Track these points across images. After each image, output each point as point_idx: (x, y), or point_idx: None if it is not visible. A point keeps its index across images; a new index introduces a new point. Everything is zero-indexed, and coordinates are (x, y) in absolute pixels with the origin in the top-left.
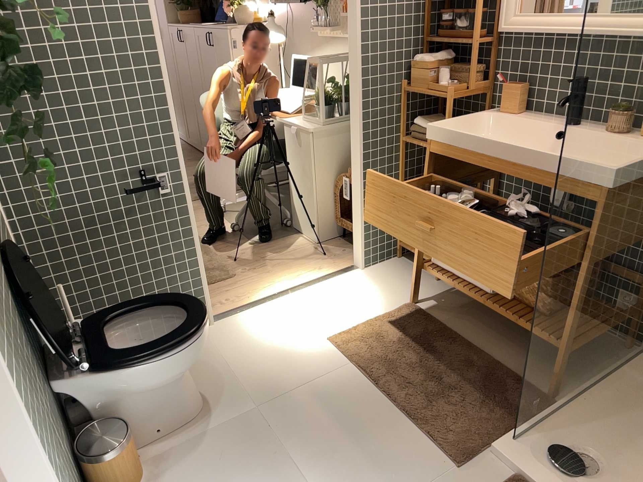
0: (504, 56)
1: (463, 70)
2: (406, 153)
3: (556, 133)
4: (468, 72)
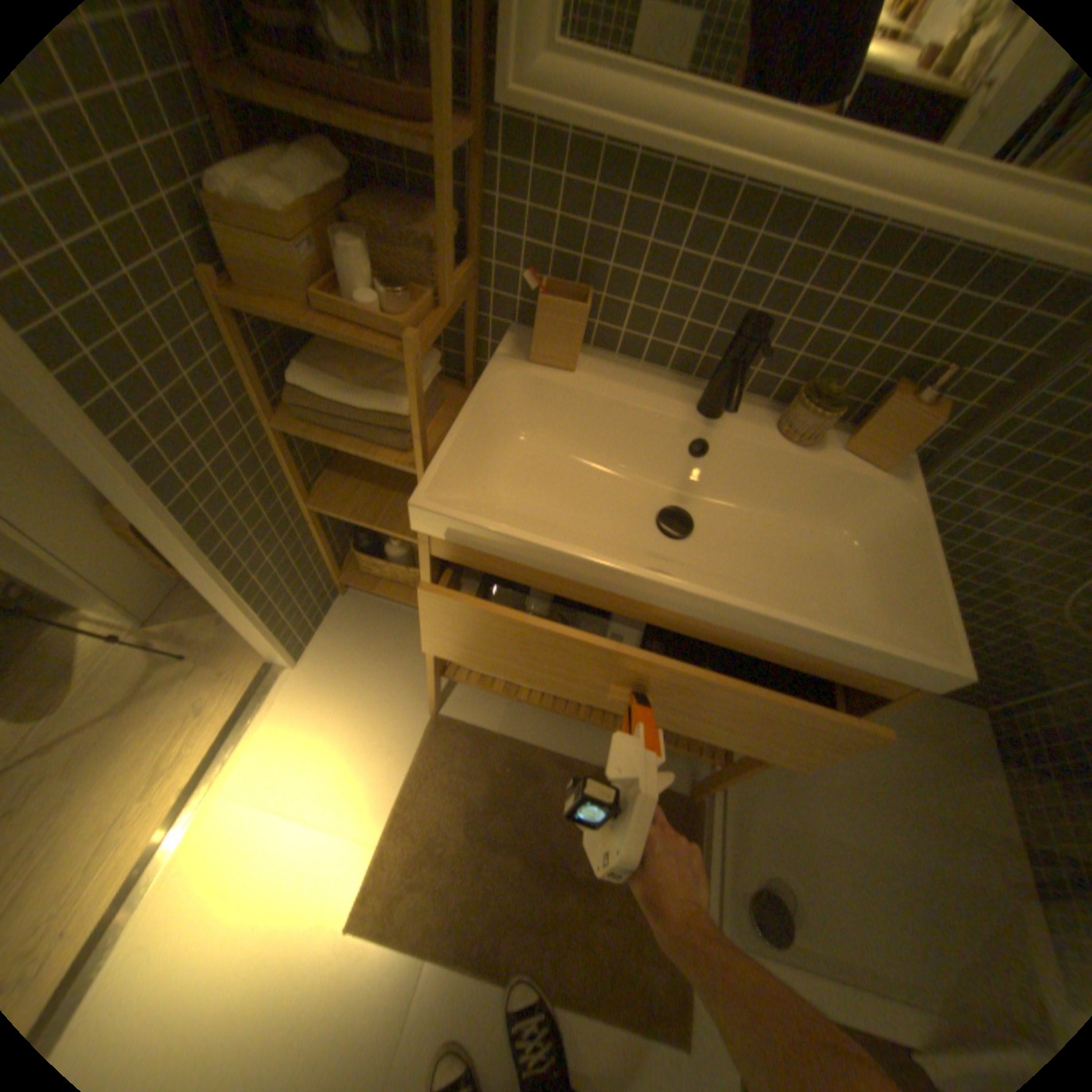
0: (511, 182)
1: (372, 199)
2: (290, 442)
3: (688, 435)
4: (401, 218)
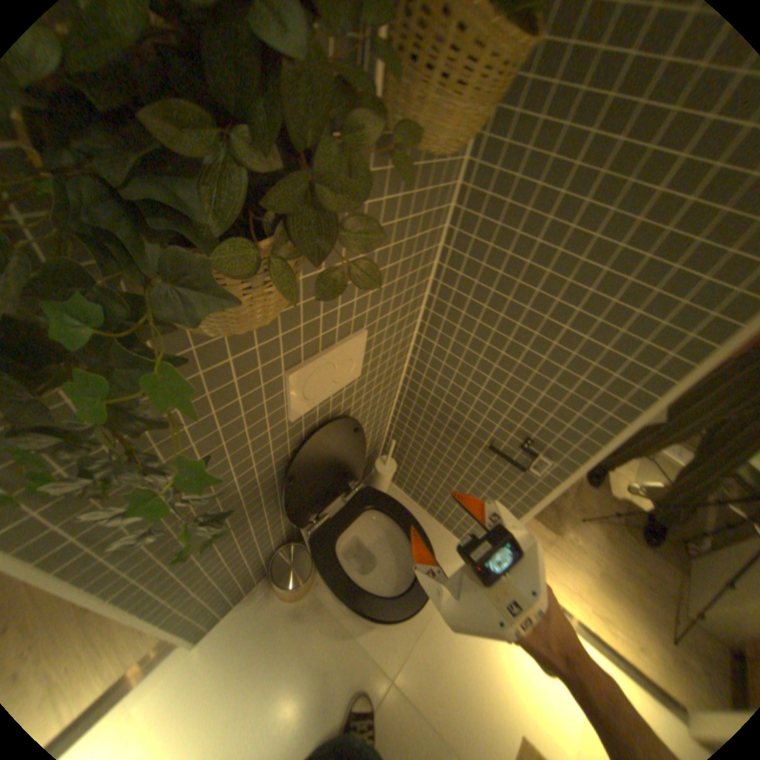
0: None
1: None
2: None
3: None
4: None
